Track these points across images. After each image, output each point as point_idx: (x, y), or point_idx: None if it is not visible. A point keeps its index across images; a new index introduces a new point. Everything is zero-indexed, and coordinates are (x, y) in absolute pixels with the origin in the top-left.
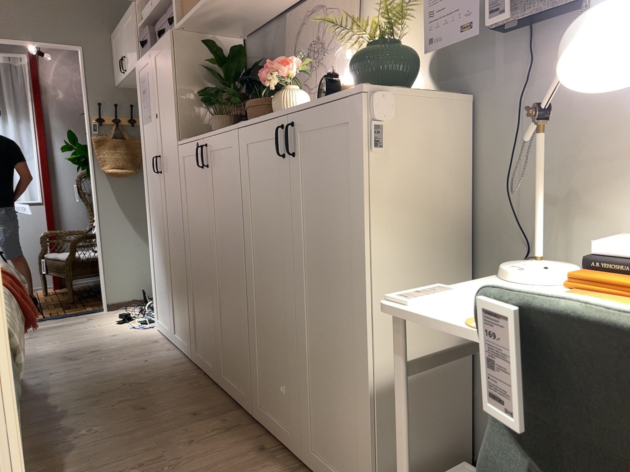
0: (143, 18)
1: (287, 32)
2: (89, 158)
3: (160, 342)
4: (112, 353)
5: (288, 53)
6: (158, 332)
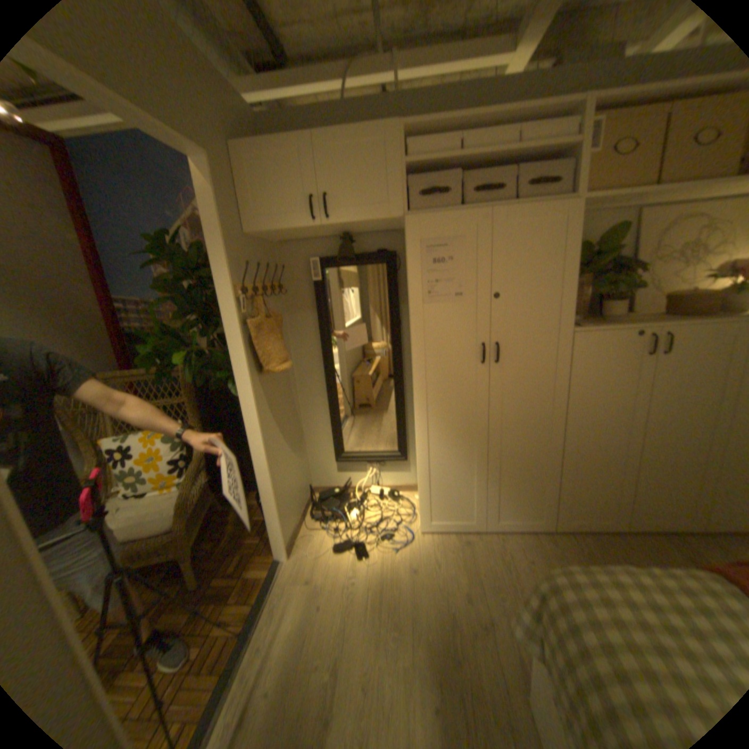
0: (409, 150)
1: (644, 226)
2: (230, 356)
3: (473, 541)
4: (486, 585)
5: (647, 245)
6: (437, 535)
